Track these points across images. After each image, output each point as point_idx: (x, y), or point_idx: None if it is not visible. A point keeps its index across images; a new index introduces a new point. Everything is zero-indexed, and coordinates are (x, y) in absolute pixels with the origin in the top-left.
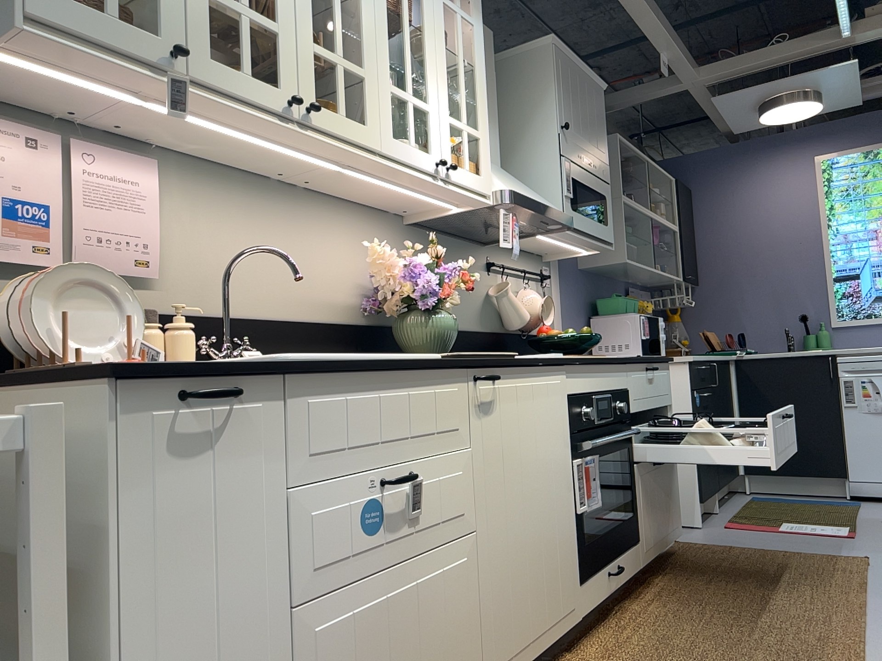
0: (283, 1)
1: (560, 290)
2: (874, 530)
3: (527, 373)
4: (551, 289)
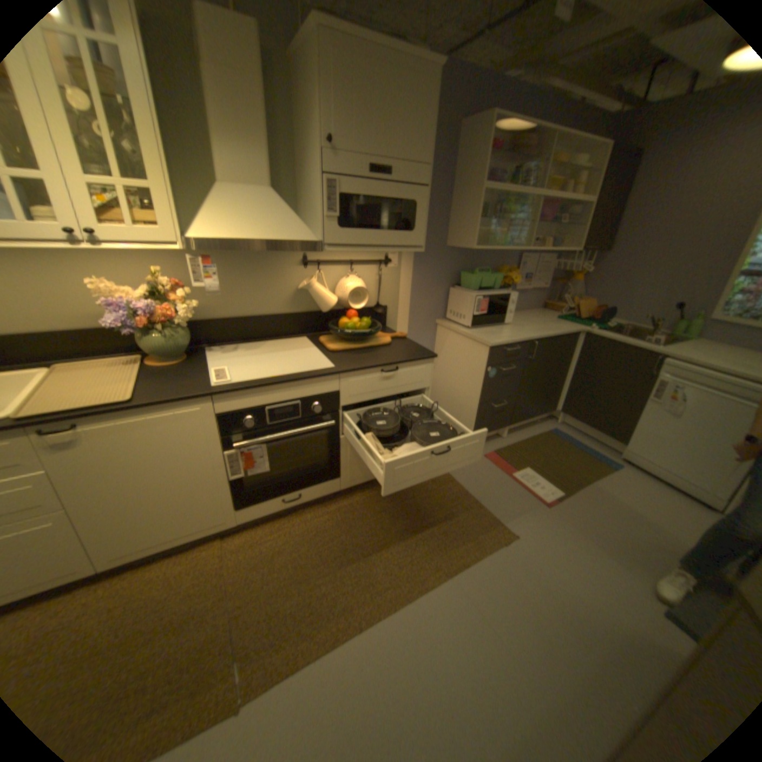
0: None
1: (408, 268)
2: (578, 507)
3: (135, 413)
4: (396, 268)
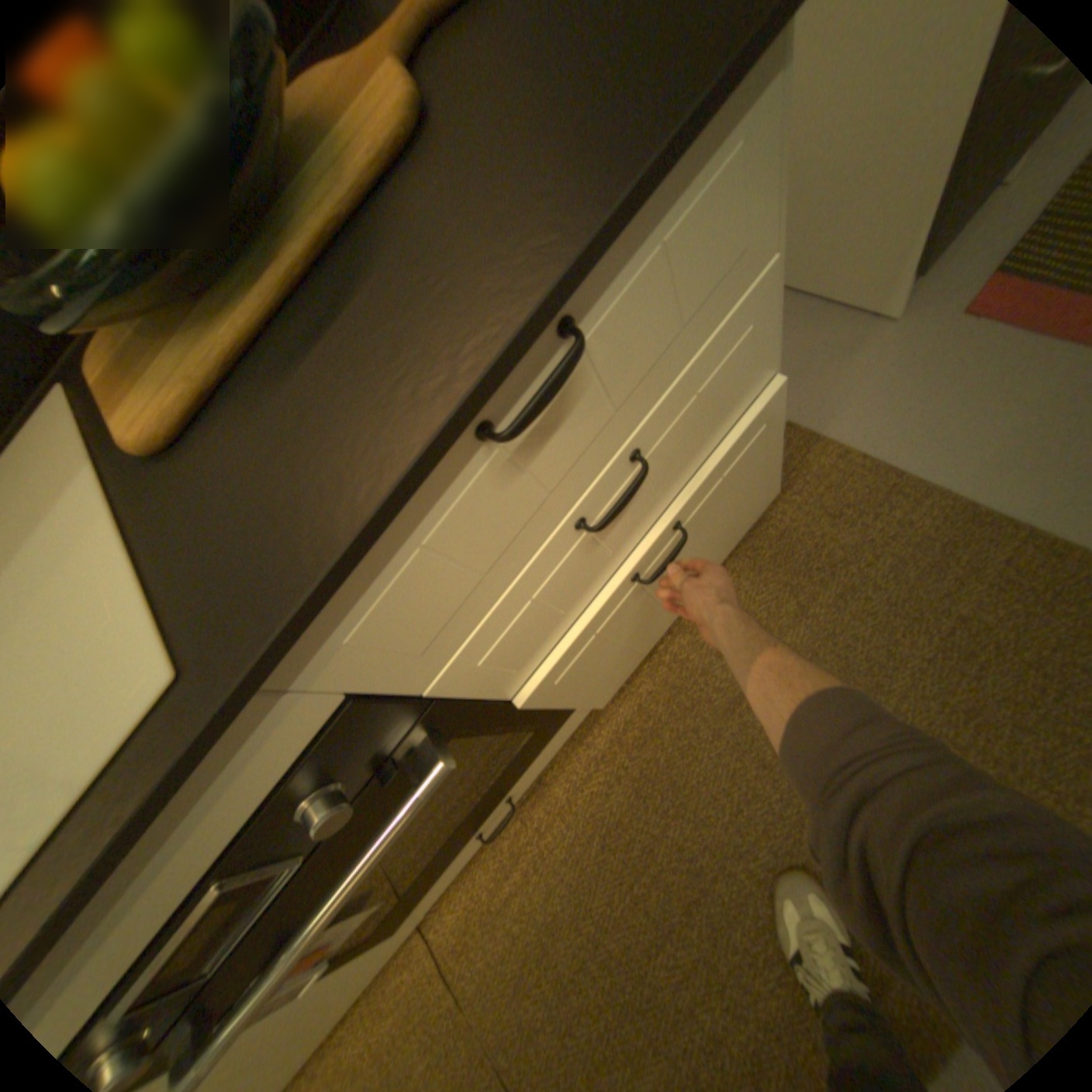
0: None
1: None
2: None
3: None
4: None
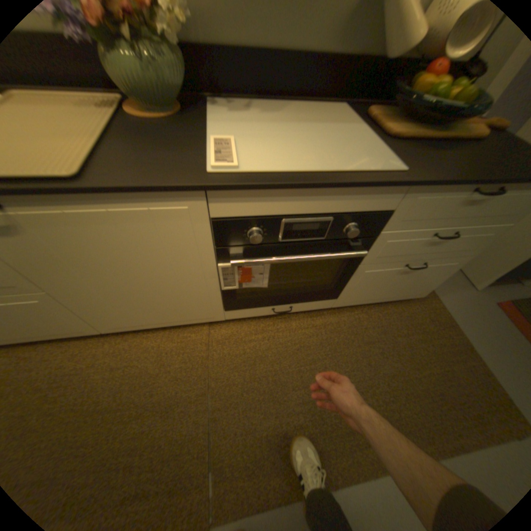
0: None
1: None
2: None
3: (90, 201)
4: None
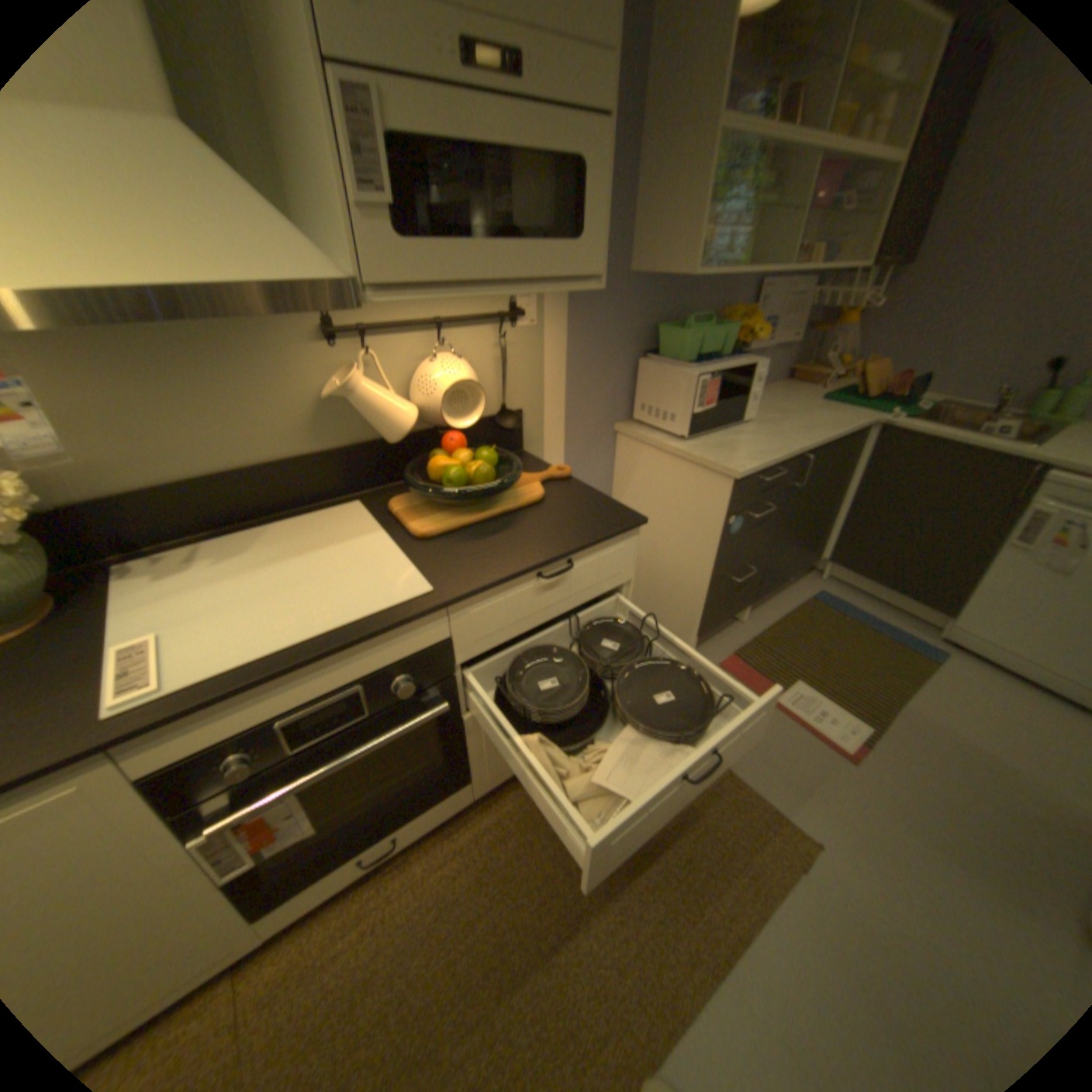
0: None
1: (560, 325)
2: (904, 756)
3: None
4: (535, 327)
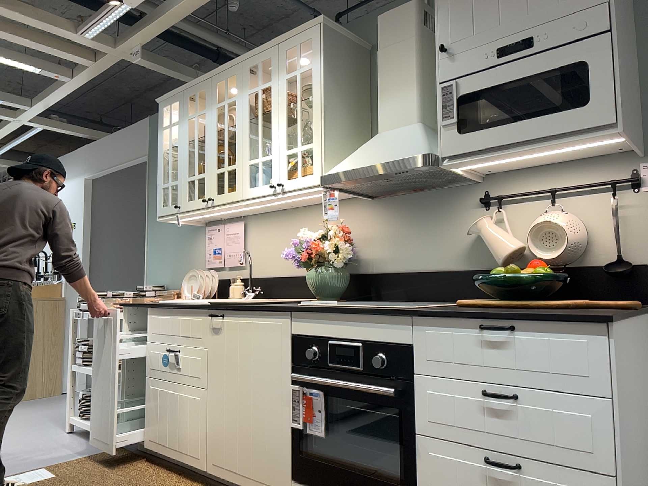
0: (206, 162)
1: None
2: None
3: (247, 315)
4: None
